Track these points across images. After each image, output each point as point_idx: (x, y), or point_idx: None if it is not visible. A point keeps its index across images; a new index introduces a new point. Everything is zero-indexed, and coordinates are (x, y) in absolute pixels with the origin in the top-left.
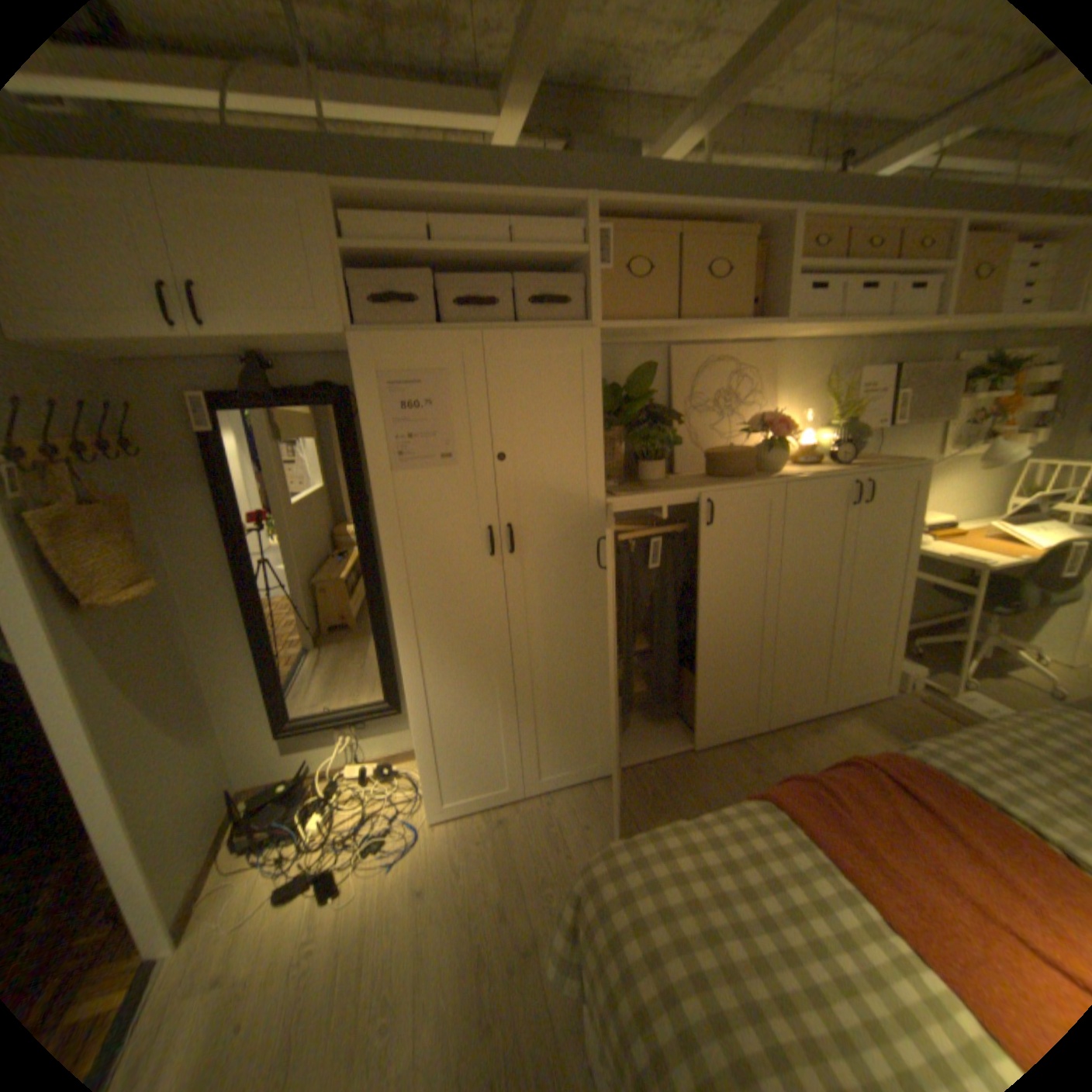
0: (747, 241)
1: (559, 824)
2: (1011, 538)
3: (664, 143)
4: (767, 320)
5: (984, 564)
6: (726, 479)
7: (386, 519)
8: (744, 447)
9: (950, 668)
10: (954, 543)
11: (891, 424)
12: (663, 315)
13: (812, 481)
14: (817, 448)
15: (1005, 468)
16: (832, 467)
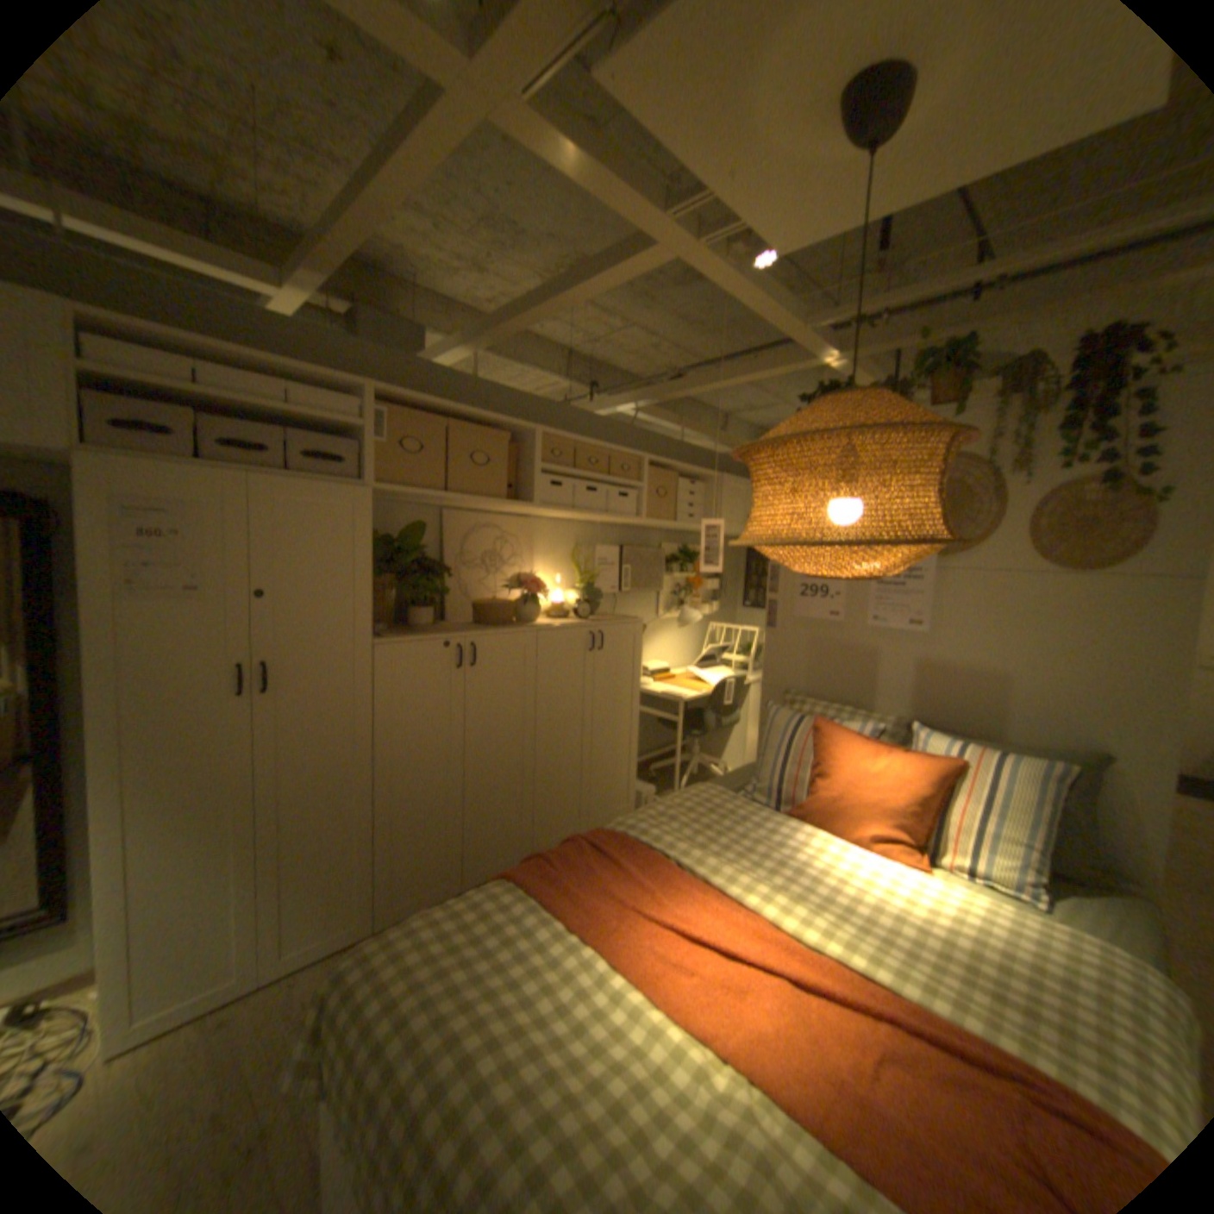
0: (503, 440)
1: (301, 1003)
2: (700, 679)
3: (440, 348)
4: (517, 502)
5: (679, 697)
6: (488, 626)
7: (96, 653)
8: (505, 600)
9: (672, 785)
10: (665, 683)
11: (618, 590)
12: (433, 484)
13: (556, 630)
14: (564, 605)
15: (697, 628)
16: (574, 620)
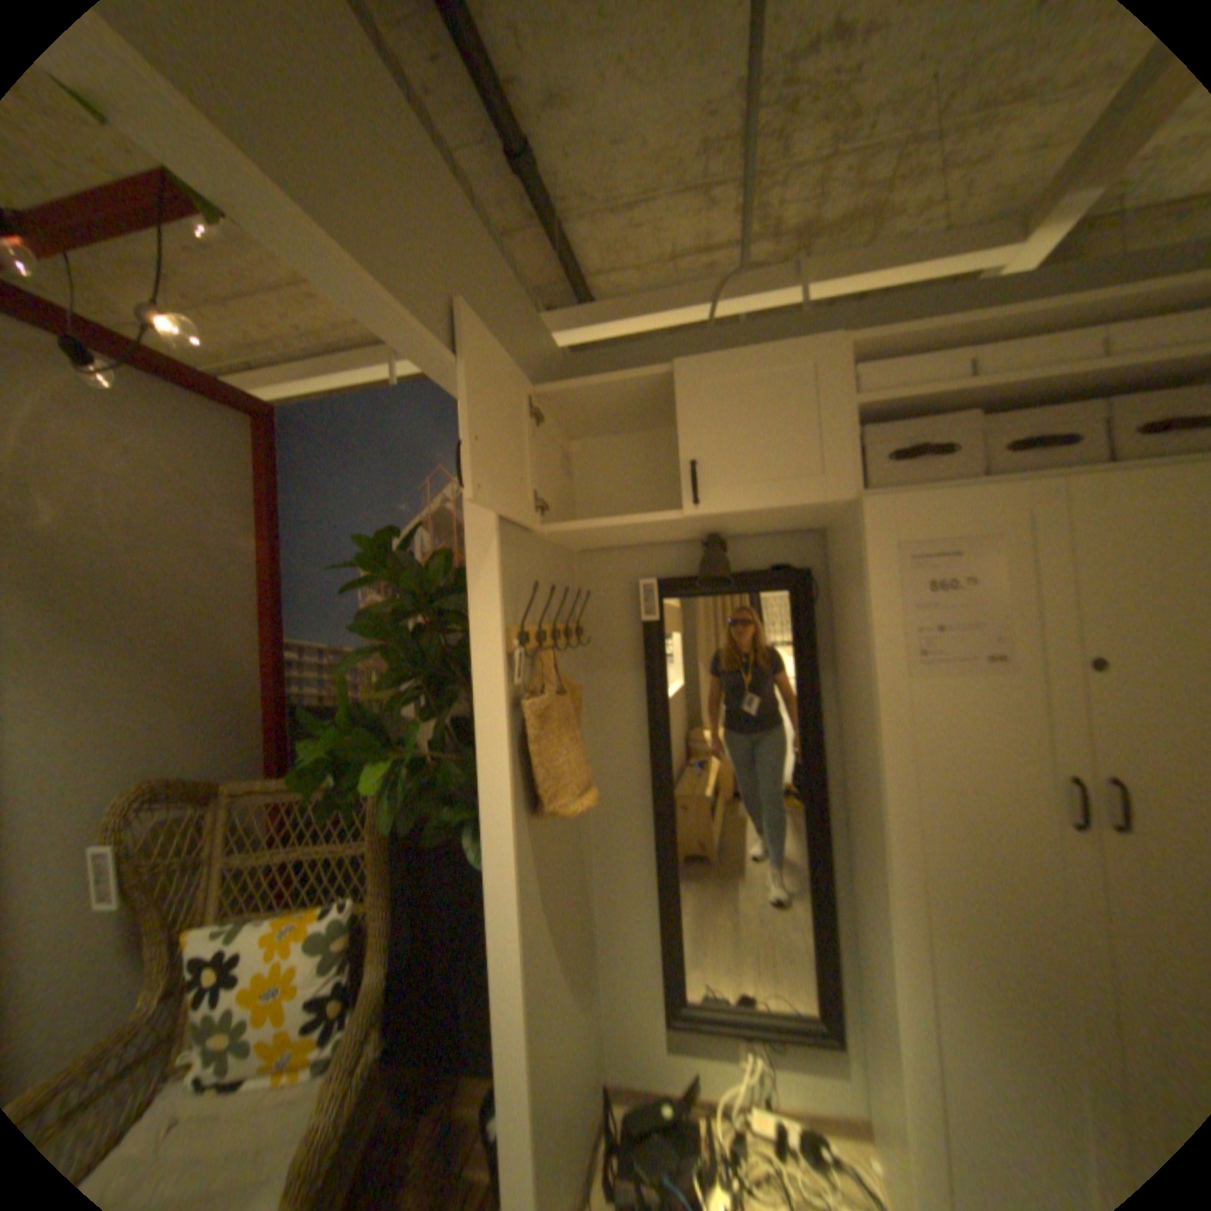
0: None
1: None
2: None
3: None
4: None
5: None
6: None
7: (895, 749)
8: None
9: None
10: None
11: None
12: None
13: None
14: None
15: None
16: None
